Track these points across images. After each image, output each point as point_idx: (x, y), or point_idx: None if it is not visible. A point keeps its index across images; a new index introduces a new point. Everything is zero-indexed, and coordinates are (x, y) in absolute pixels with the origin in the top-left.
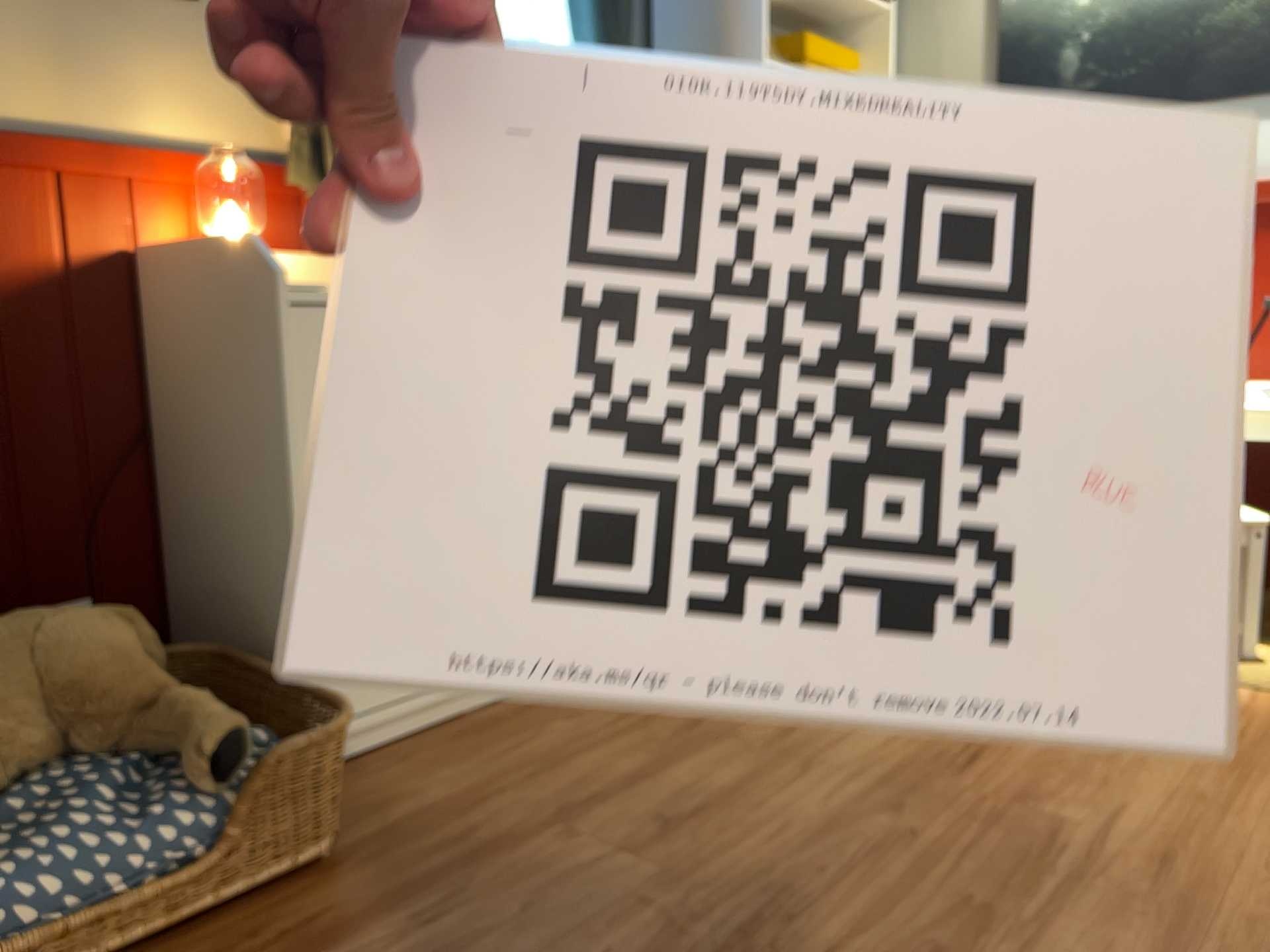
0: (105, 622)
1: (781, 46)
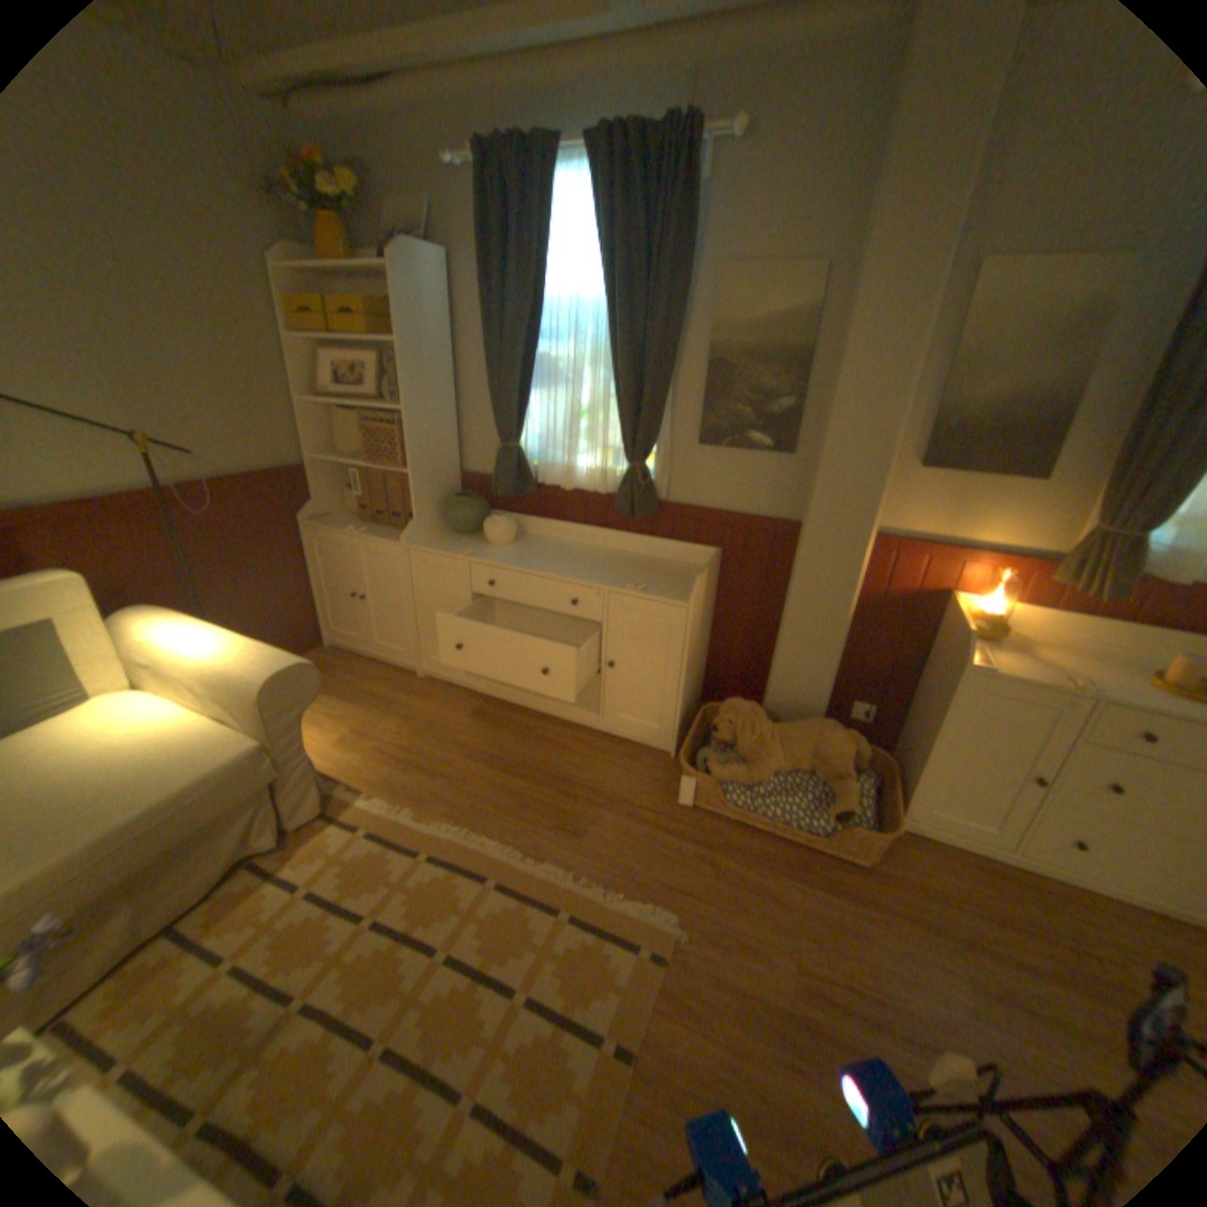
0: (845, 743)
1: None
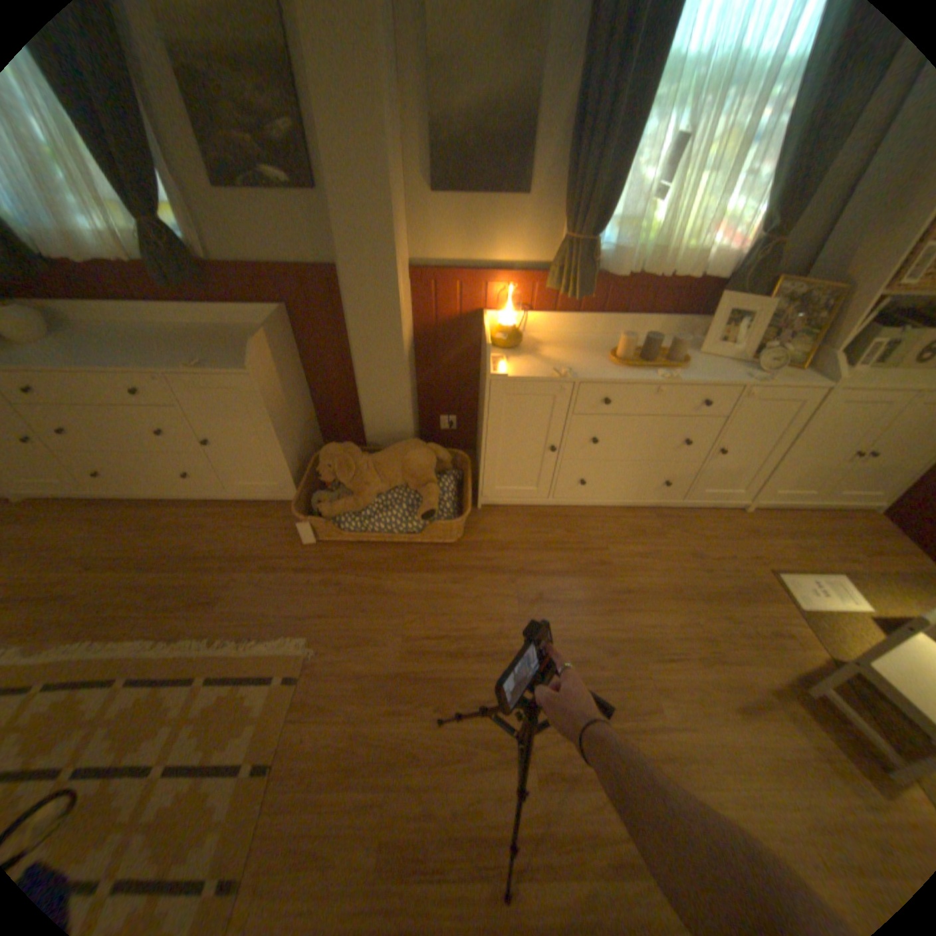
0: (423, 455)
1: None
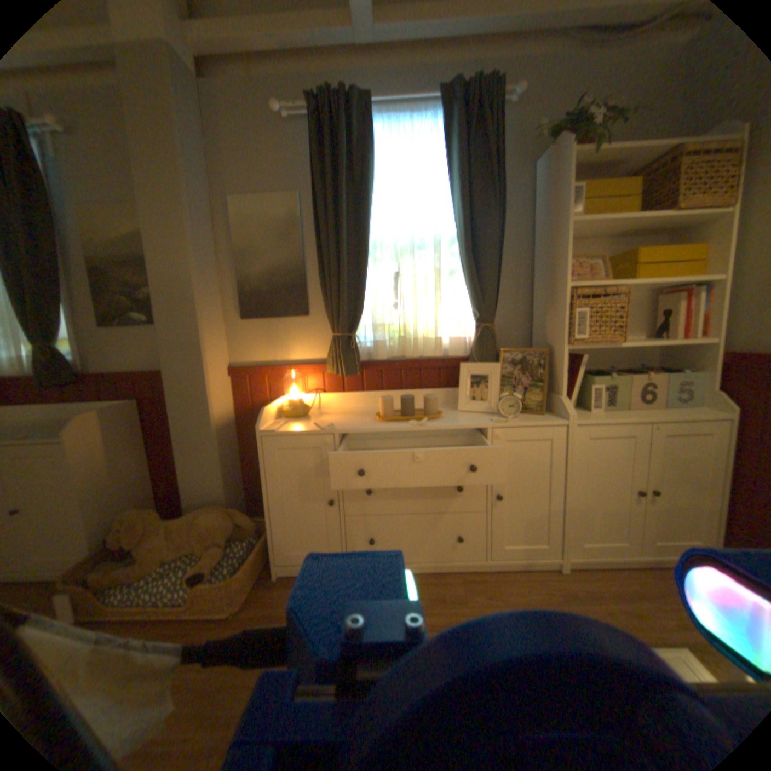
0: (217, 519)
1: (626, 257)
